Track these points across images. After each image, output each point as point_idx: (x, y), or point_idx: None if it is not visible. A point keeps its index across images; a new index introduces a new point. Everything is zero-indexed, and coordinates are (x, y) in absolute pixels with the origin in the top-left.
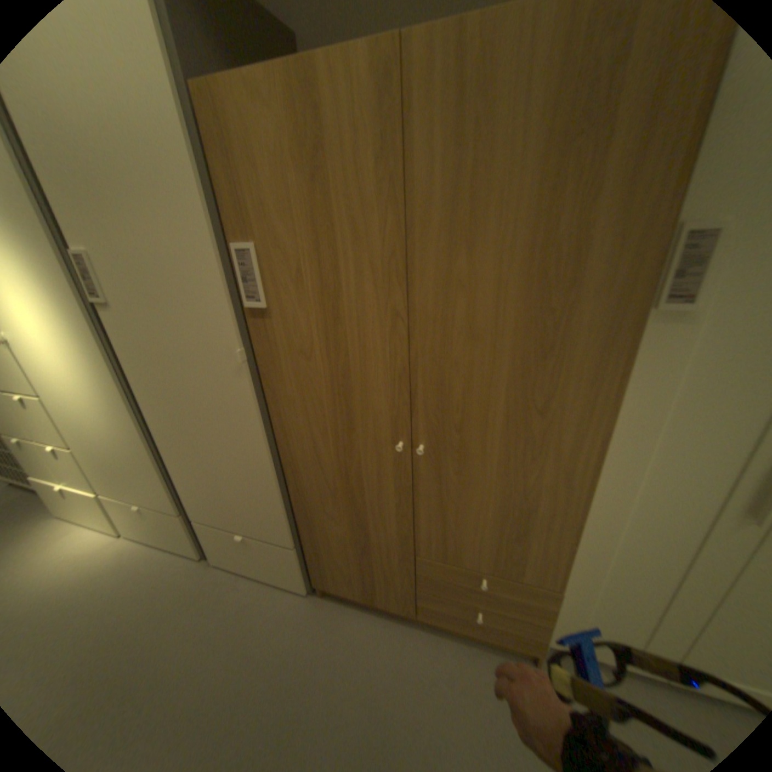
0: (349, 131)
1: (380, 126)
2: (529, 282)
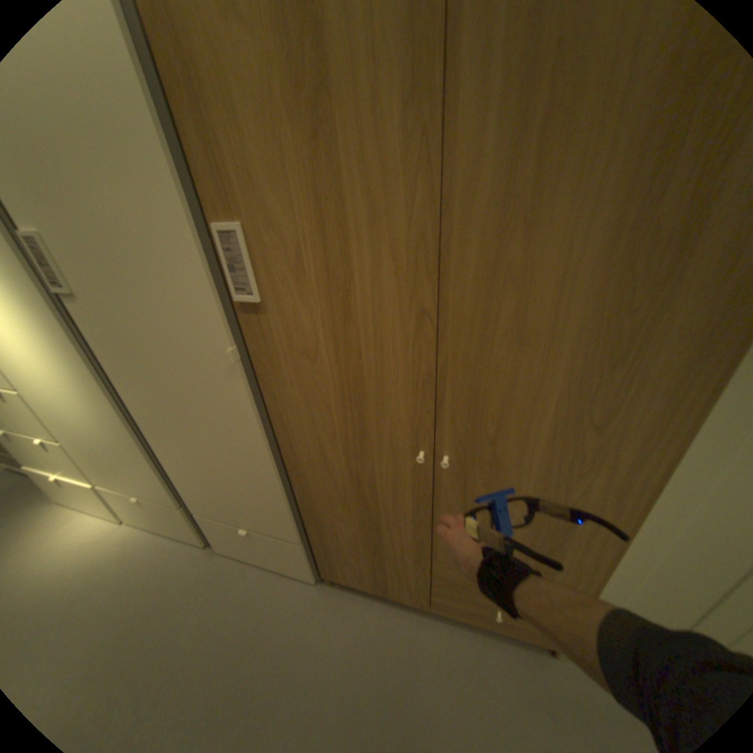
0: (365, 62)
1: (410, 53)
2: (606, 274)
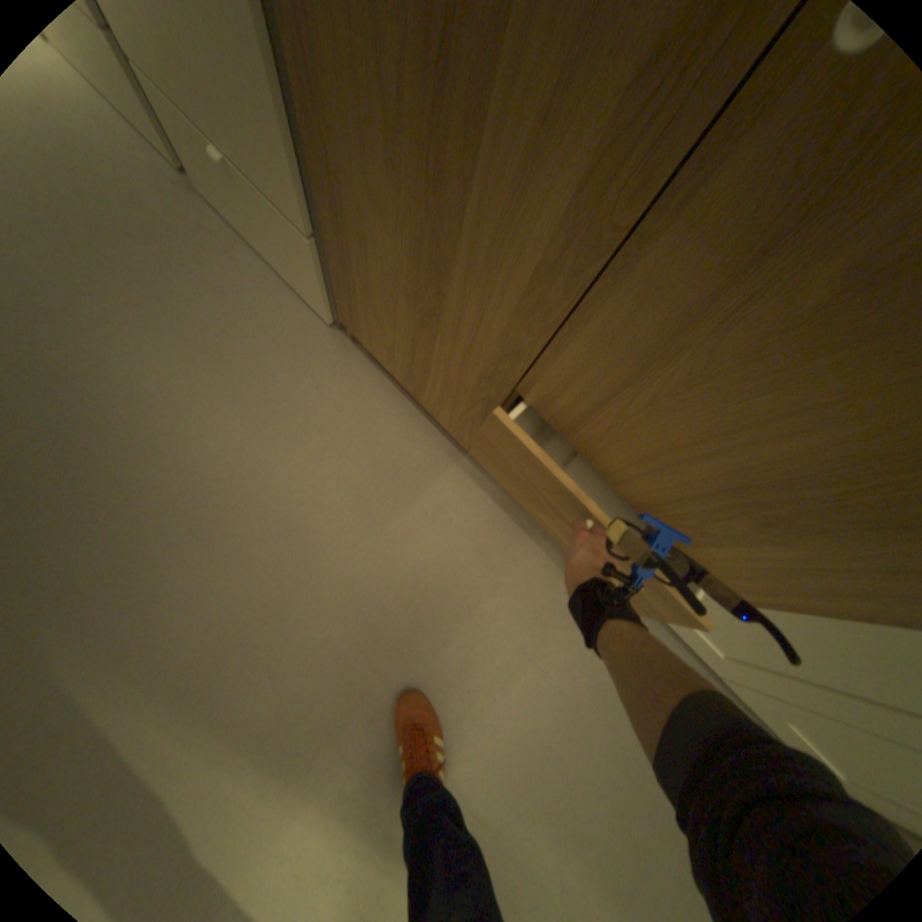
0: None
1: None
2: None
